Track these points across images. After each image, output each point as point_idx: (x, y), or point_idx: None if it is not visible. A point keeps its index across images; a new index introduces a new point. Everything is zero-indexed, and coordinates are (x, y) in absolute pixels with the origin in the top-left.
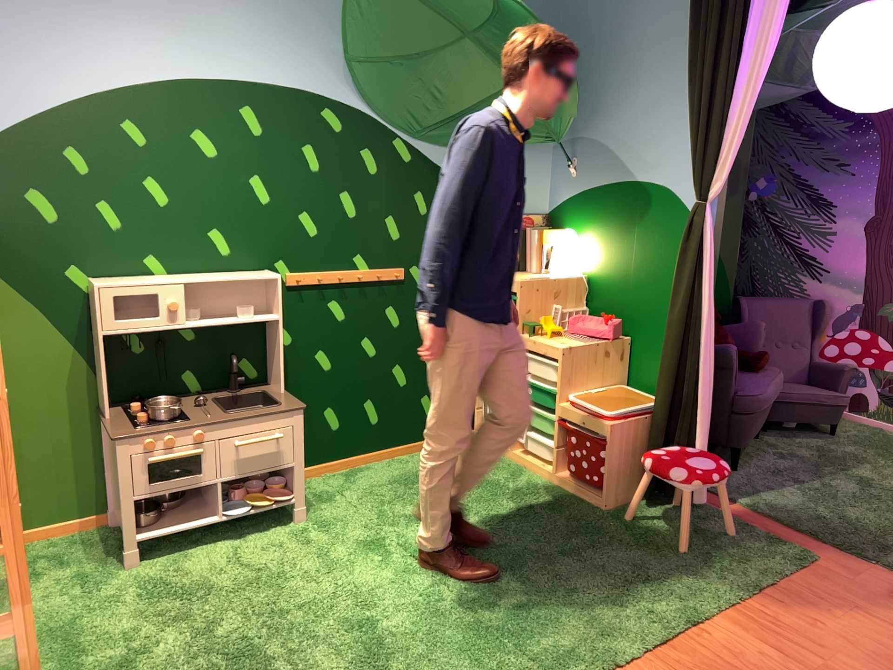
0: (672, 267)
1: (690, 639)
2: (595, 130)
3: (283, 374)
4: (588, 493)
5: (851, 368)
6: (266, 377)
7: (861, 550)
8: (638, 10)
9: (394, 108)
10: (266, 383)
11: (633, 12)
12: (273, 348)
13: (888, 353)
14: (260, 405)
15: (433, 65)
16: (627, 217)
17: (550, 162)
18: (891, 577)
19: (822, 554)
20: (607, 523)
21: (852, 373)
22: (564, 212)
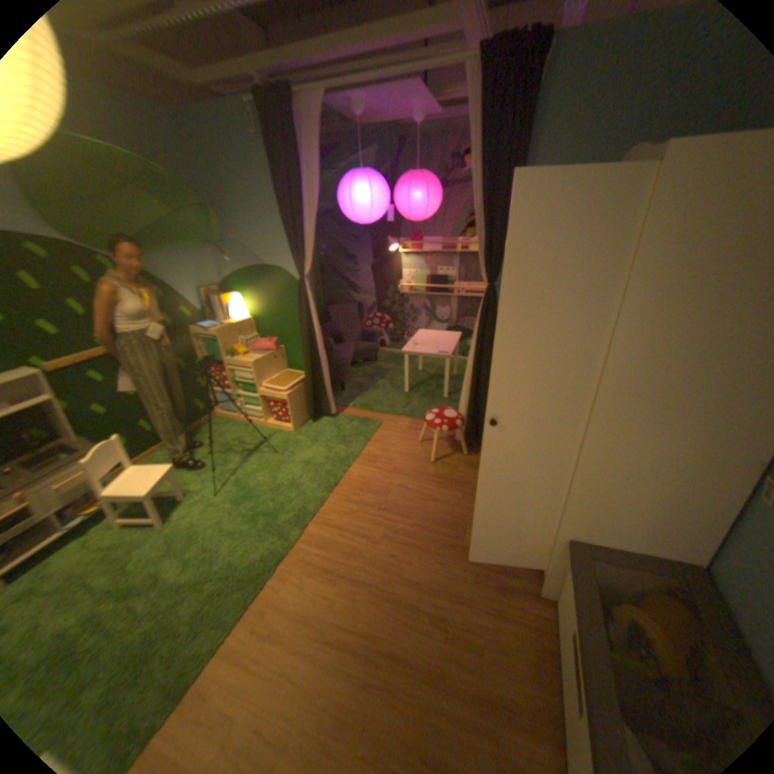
0: (296, 309)
1: (346, 479)
2: (234, 236)
3: (71, 428)
4: (285, 428)
5: (378, 332)
6: (58, 434)
7: (396, 413)
8: (240, 165)
9: (89, 236)
10: (60, 437)
11: (237, 165)
12: (56, 416)
13: (390, 322)
14: (63, 454)
15: (110, 204)
16: (266, 285)
17: (213, 255)
18: (407, 420)
19: (384, 420)
20: (298, 439)
21: (379, 334)
22: (229, 284)
